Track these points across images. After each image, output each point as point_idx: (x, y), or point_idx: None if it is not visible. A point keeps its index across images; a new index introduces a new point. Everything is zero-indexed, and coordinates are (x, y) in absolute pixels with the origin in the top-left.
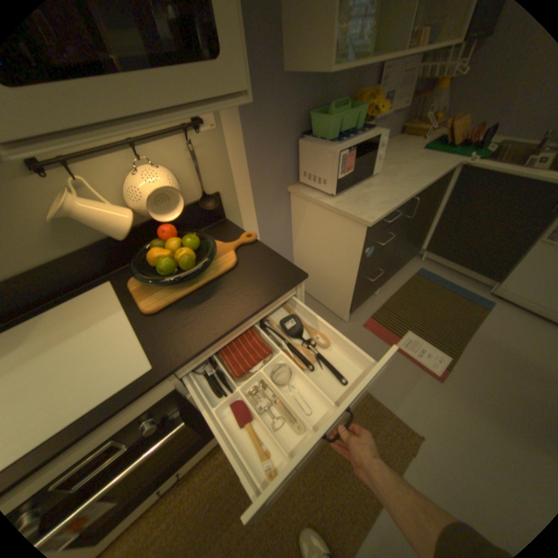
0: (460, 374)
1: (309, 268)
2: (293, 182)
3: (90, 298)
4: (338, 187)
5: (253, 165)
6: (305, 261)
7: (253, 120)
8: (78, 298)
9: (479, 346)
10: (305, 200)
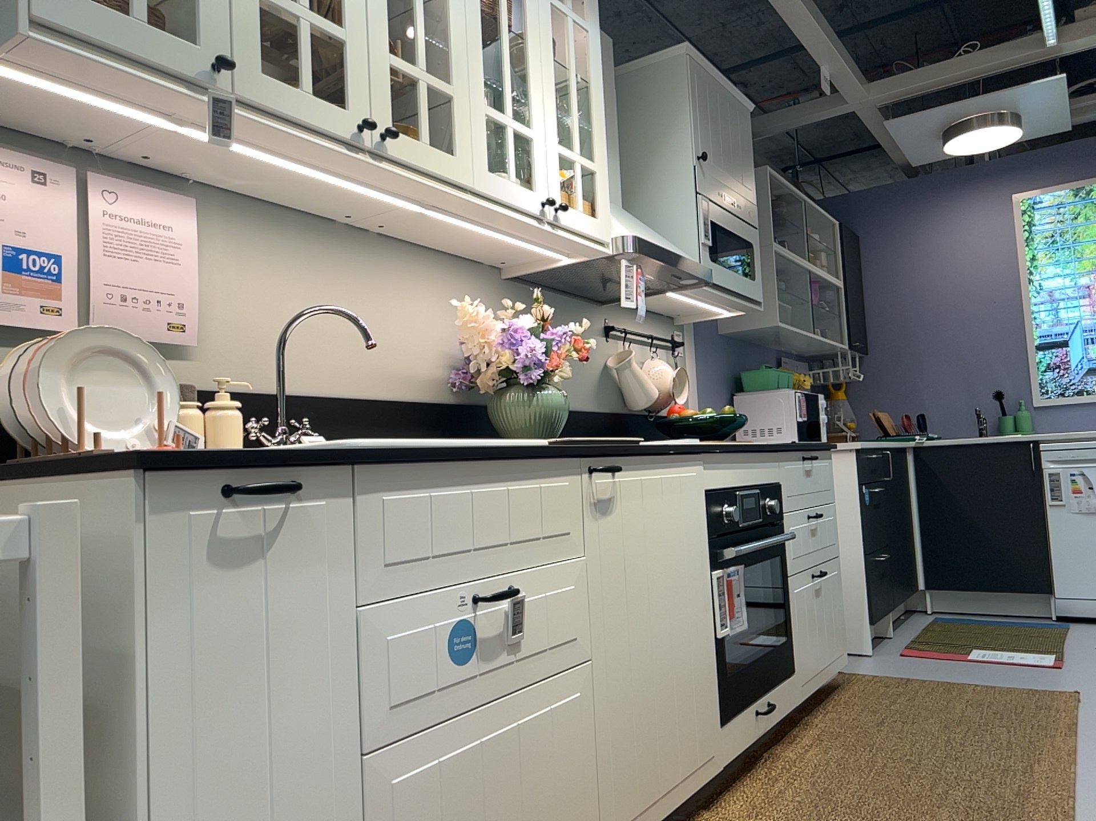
0: (1076, 660)
1: None
2: None
3: None
4: (799, 435)
5: (705, 406)
6: None
7: (705, 363)
8: None
9: (1078, 644)
10: None
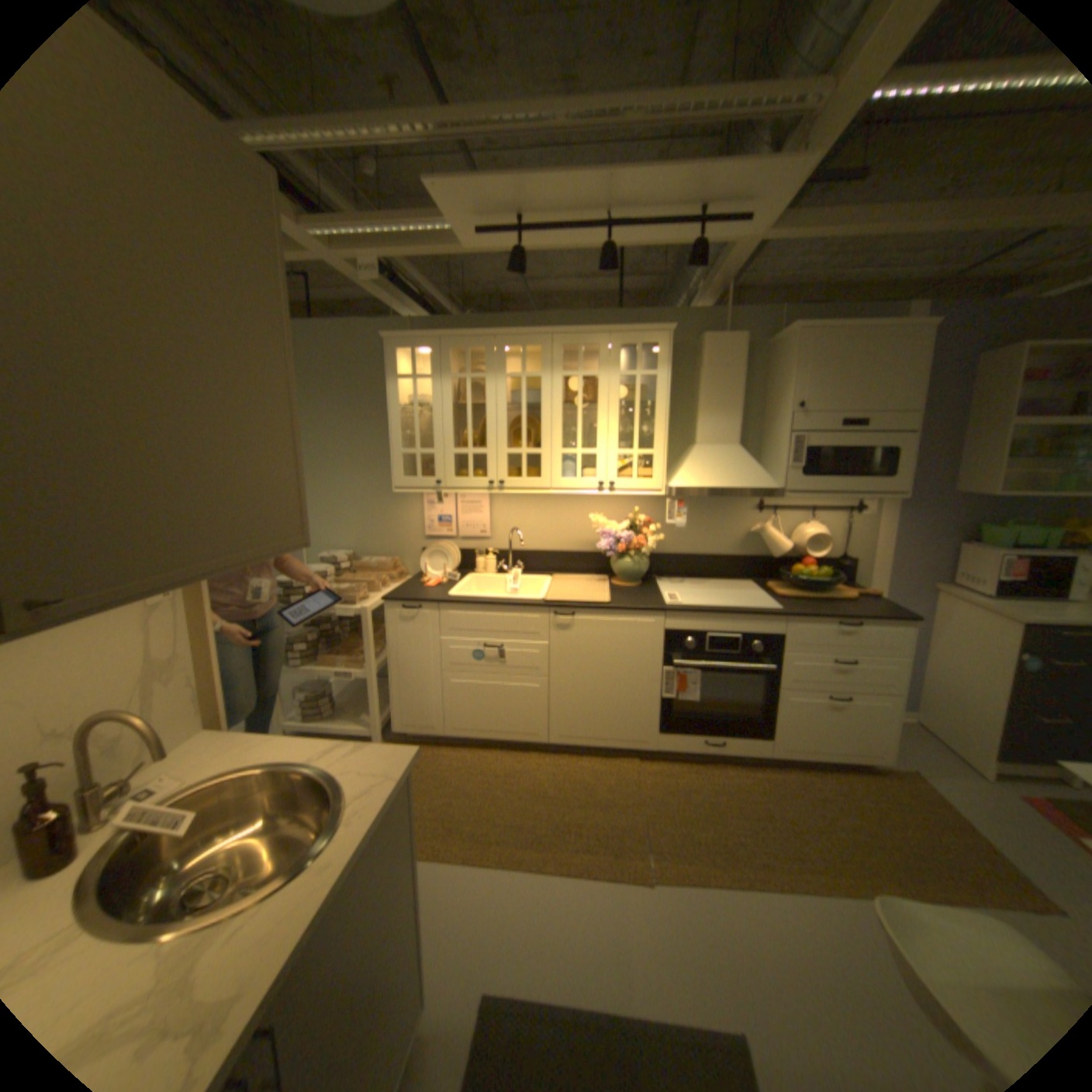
0: None
1: (947, 691)
2: (948, 583)
3: (738, 585)
4: (1002, 592)
5: (902, 551)
6: (944, 681)
7: (913, 518)
8: (730, 583)
9: None
10: (958, 600)
